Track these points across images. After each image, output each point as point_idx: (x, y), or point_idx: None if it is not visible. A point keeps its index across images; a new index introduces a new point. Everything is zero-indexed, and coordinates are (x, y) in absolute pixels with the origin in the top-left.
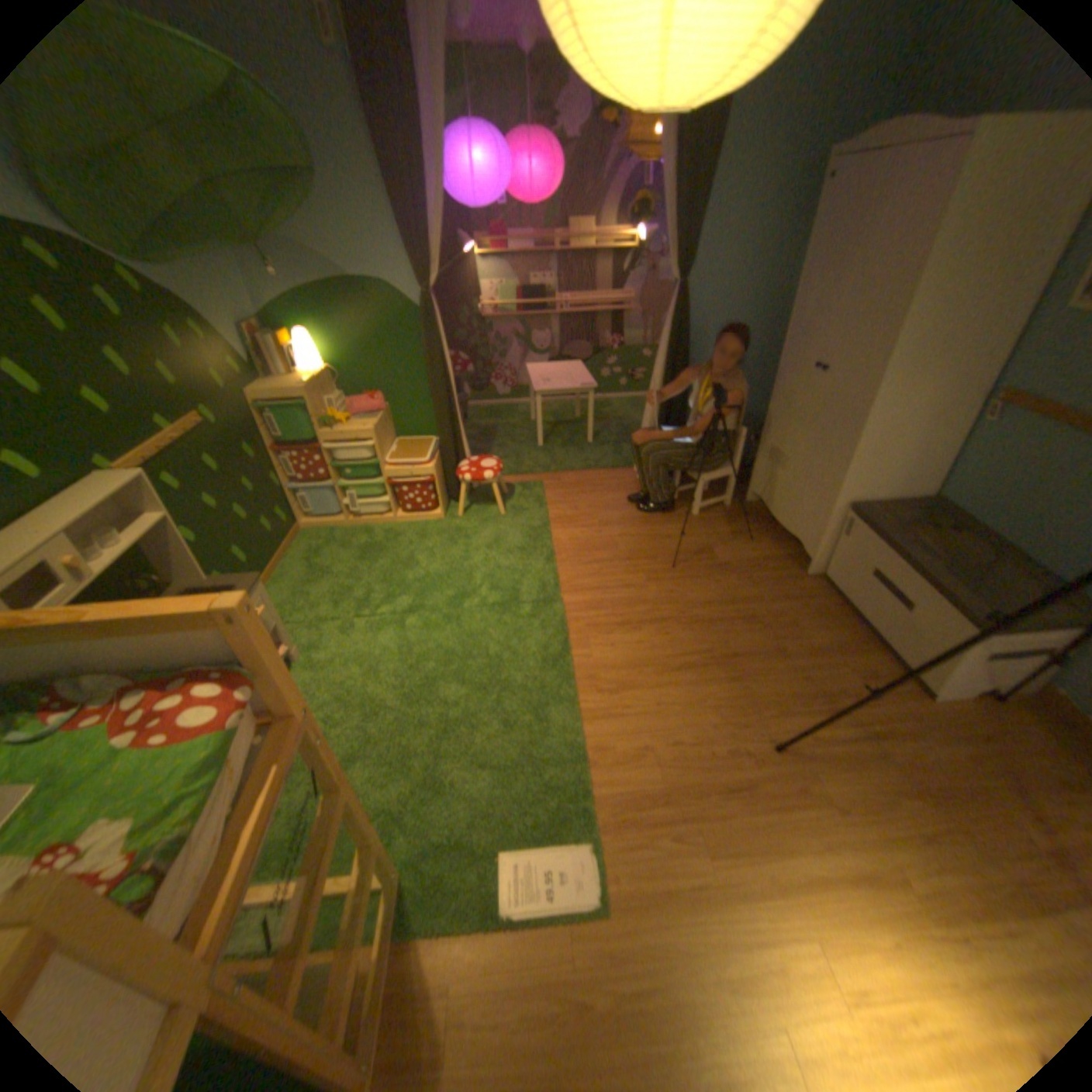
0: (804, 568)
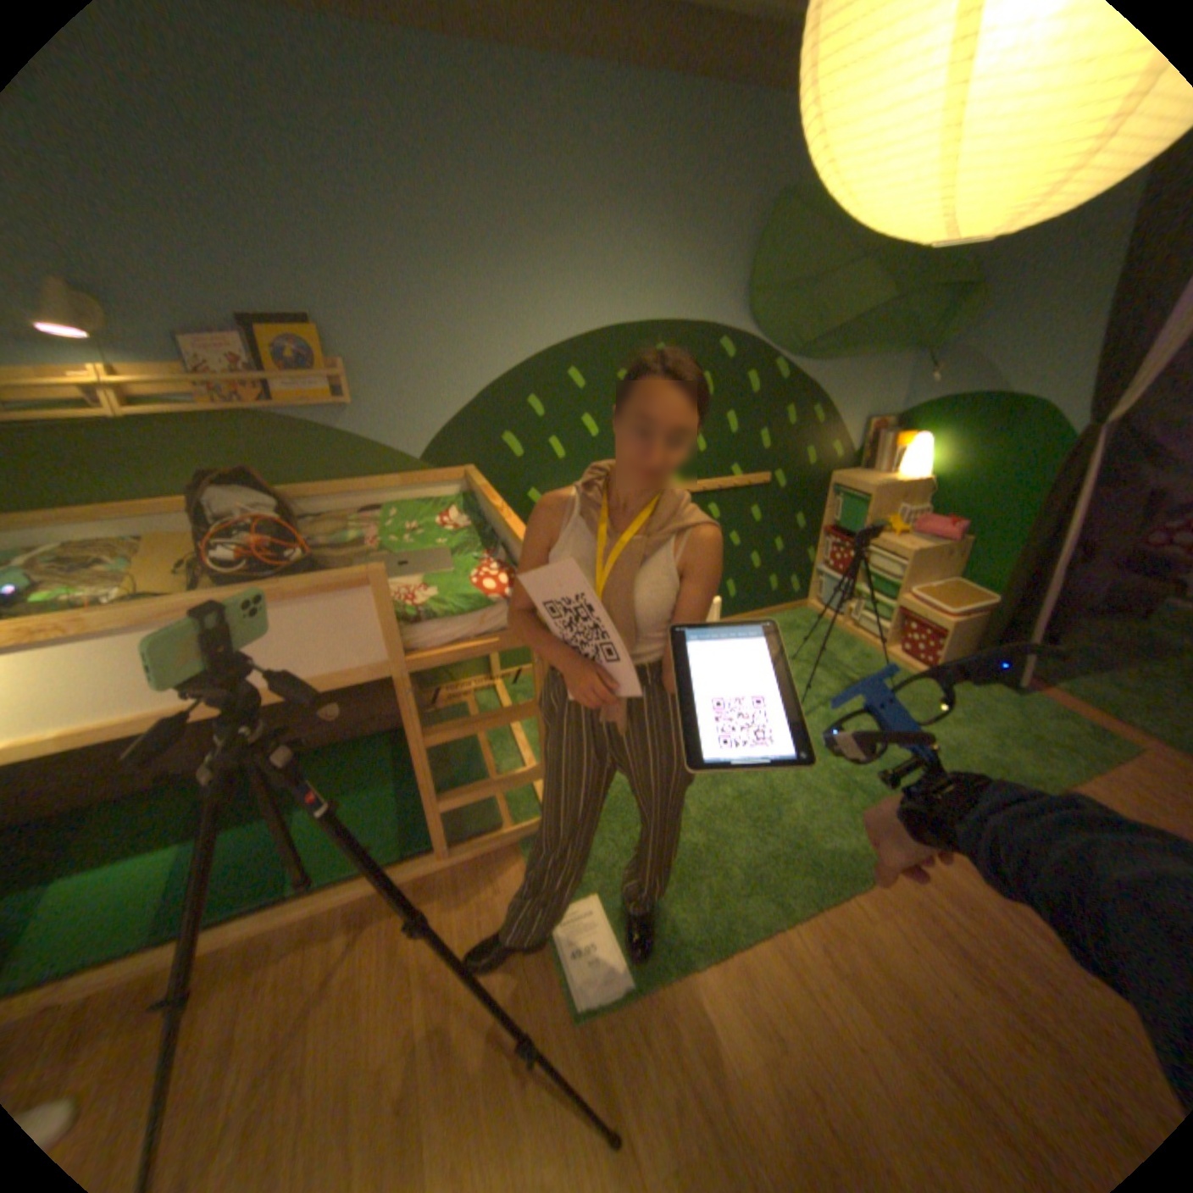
0: None
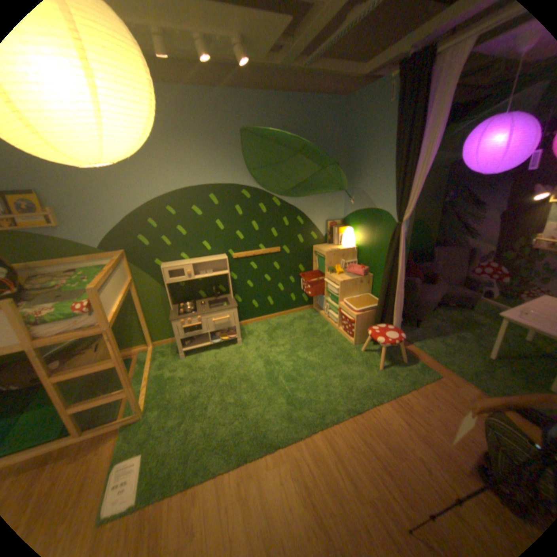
0: None
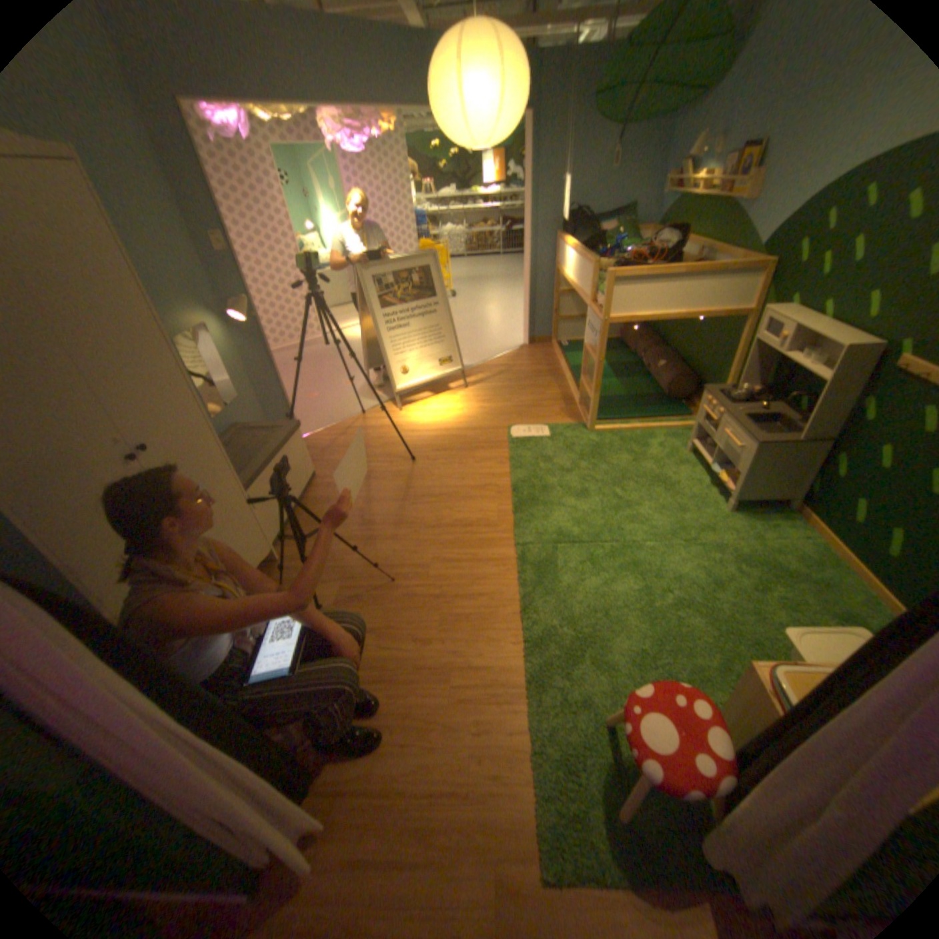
0: (265, 572)
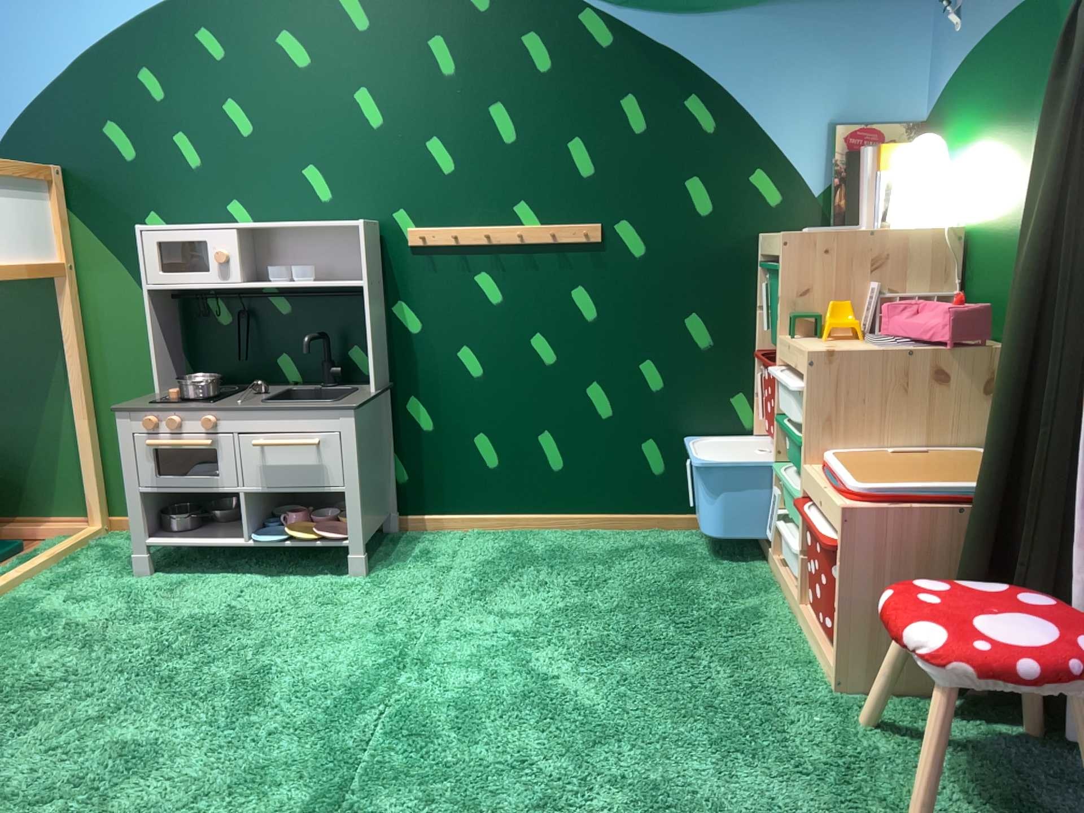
0: None
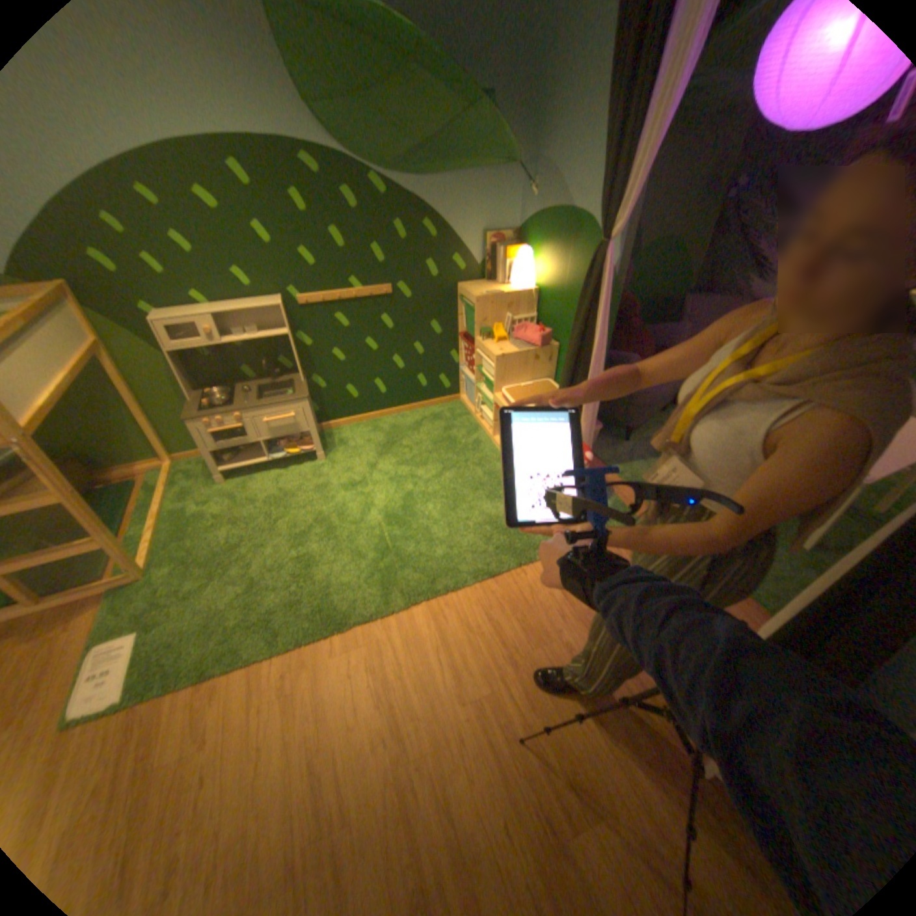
0: None
